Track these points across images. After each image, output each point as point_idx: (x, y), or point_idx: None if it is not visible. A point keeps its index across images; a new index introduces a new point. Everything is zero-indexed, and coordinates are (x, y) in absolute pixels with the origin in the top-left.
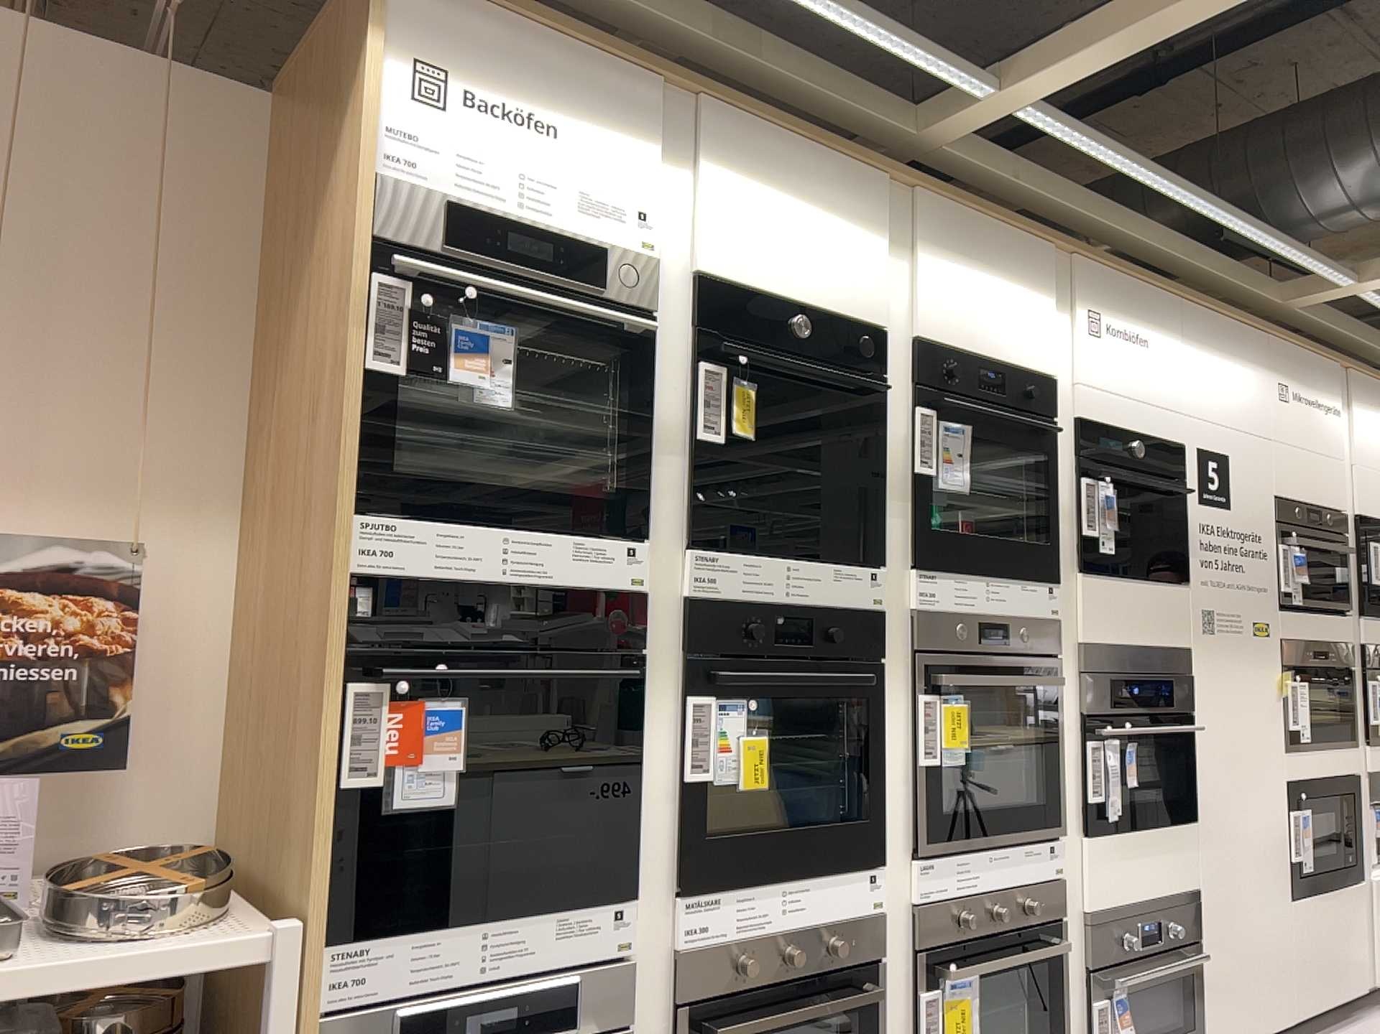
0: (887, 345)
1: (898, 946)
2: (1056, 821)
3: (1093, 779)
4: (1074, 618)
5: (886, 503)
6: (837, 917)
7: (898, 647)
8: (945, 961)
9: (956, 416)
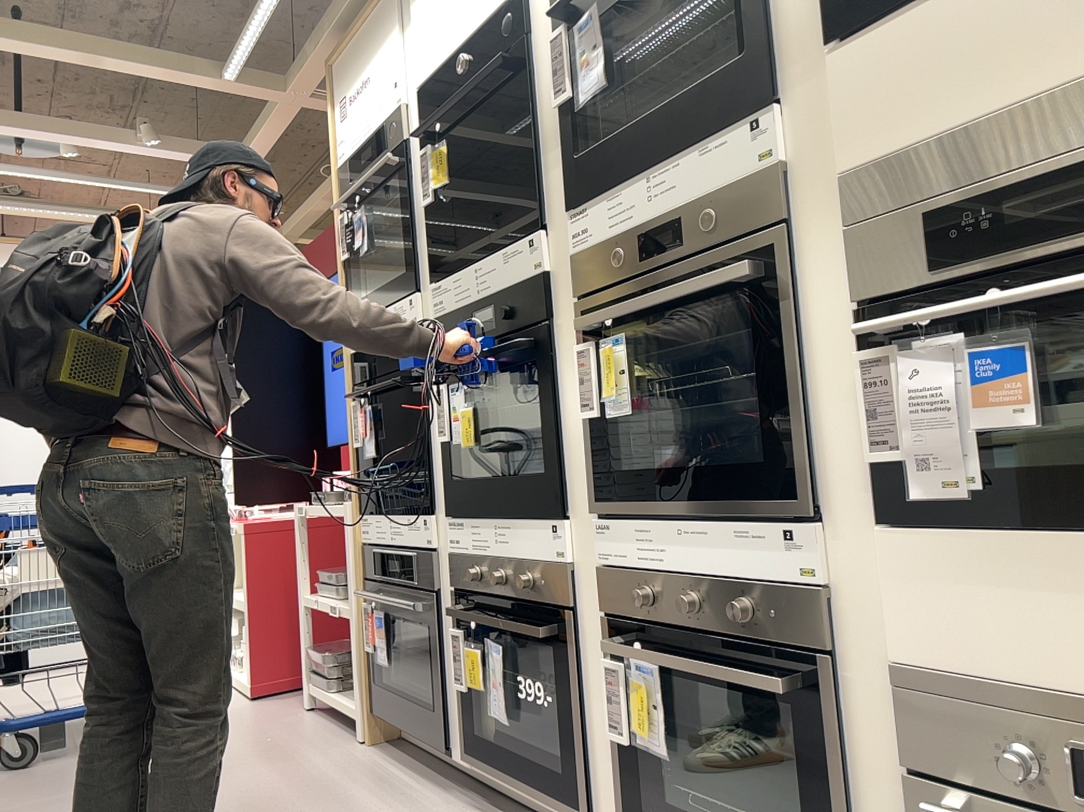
0: (530, 0)
1: (594, 607)
2: (794, 494)
3: (875, 420)
4: (831, 136)
5: (543, 160)
6: (530, 558)
7: (566, 300)
8: (635, 640)
9: (589, 4)
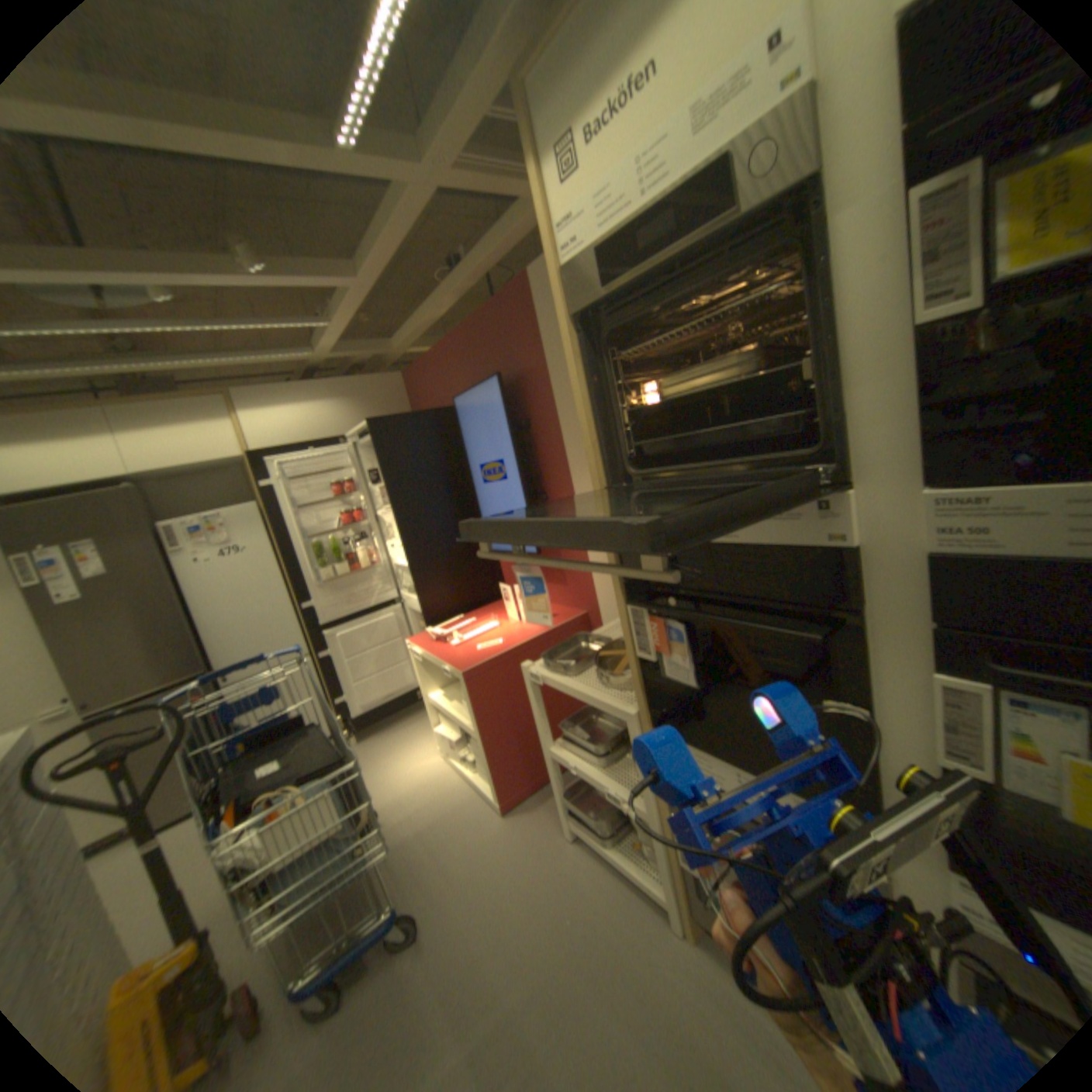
0: None
1: None
2: None
3: None
4: None
5: None
6: None
7: None
8: None
9: None
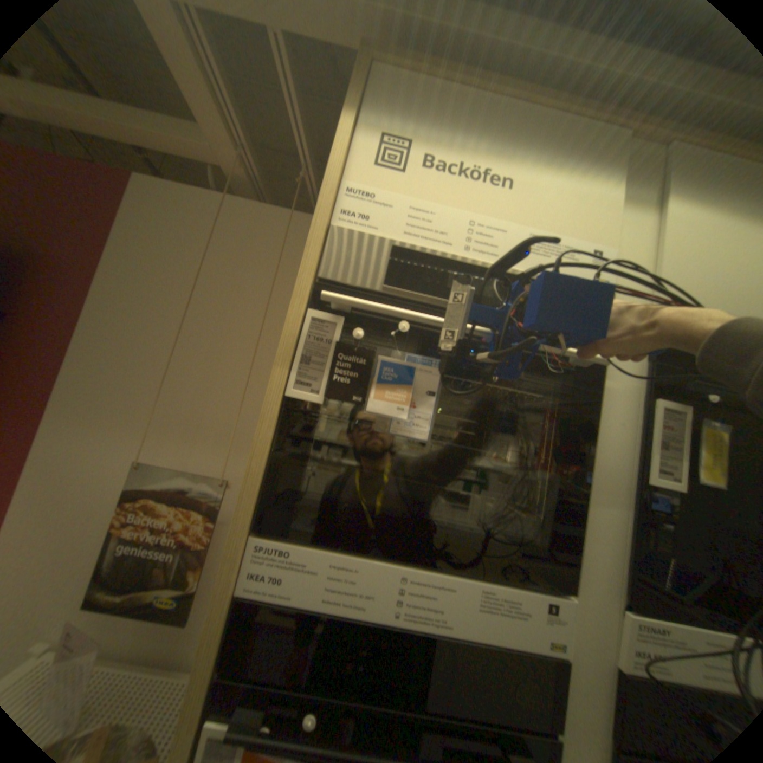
0: None
1: None
2: None
3: None
4: None
5: None
6: None
7: None
8: None
9: None
